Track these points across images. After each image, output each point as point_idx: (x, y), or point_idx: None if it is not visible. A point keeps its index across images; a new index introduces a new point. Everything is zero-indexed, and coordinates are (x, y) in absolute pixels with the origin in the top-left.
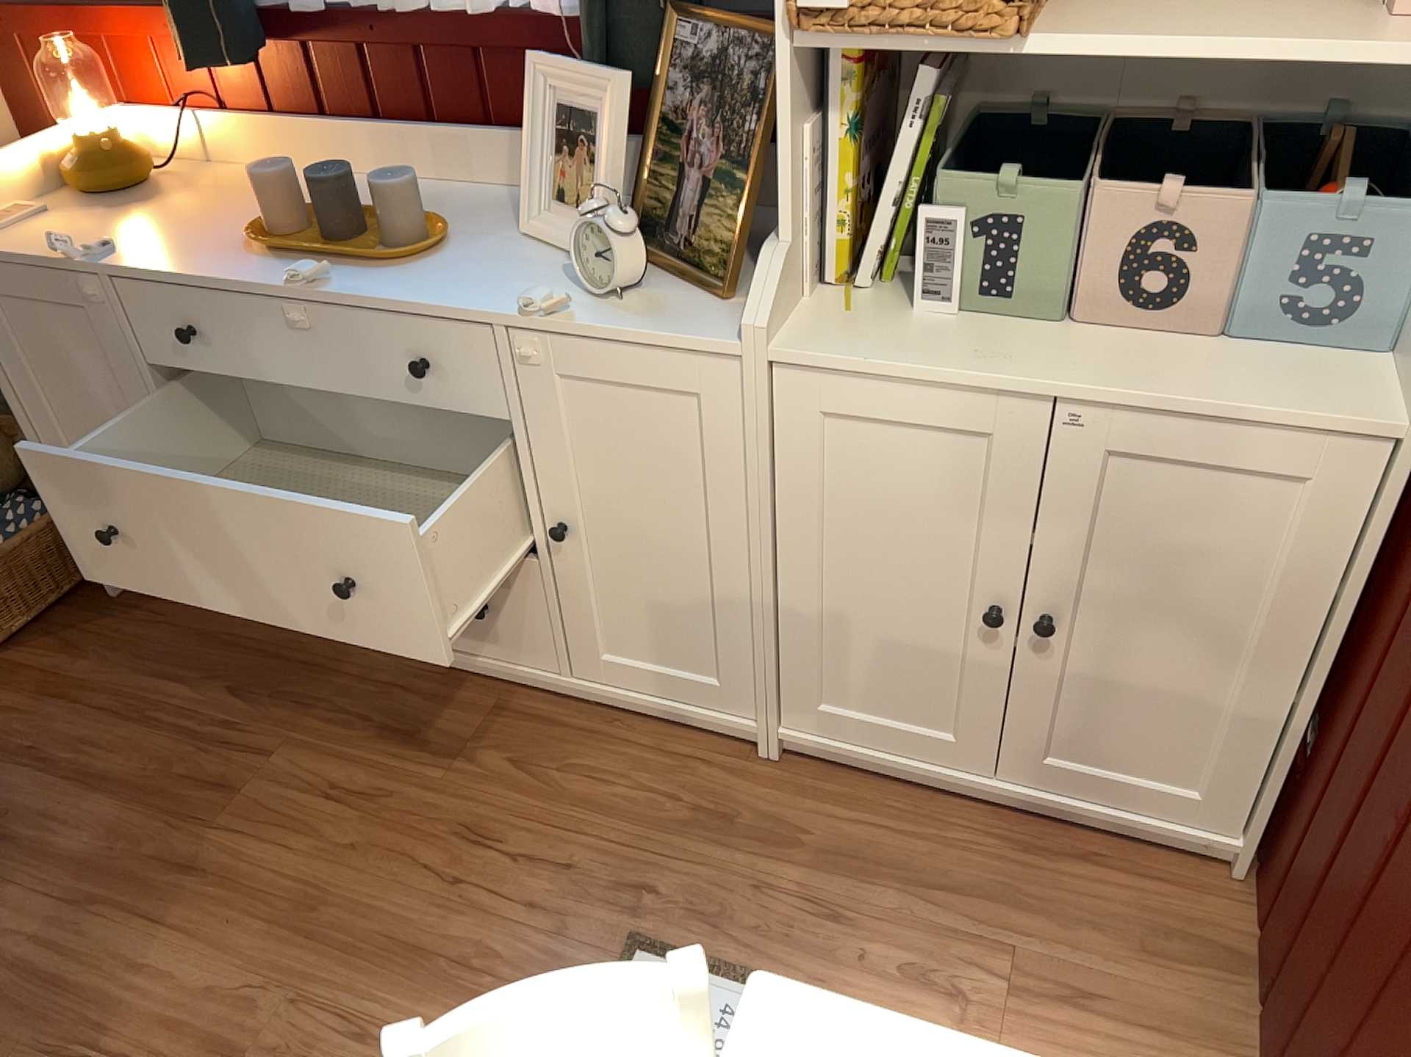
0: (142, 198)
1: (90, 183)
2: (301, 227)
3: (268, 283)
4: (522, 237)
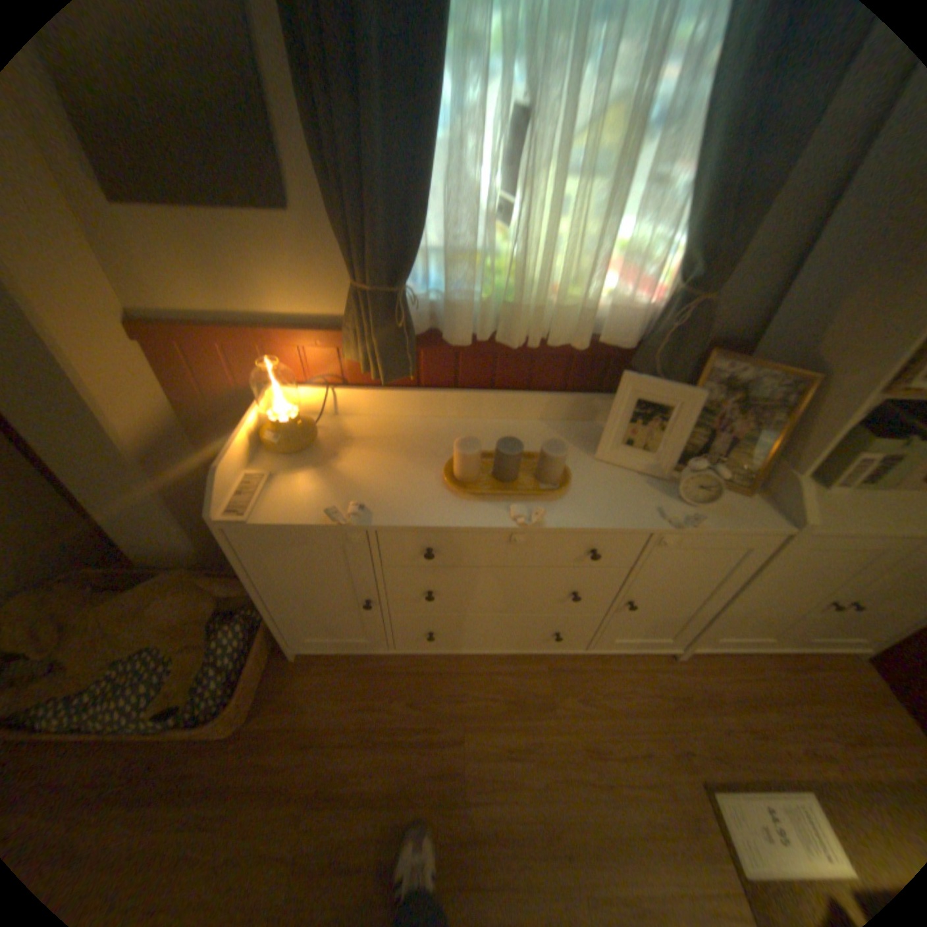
0: (325, 453)
1: (293, 451)
2: (480, 475)
3: (498, 523)
4: (596, 462)
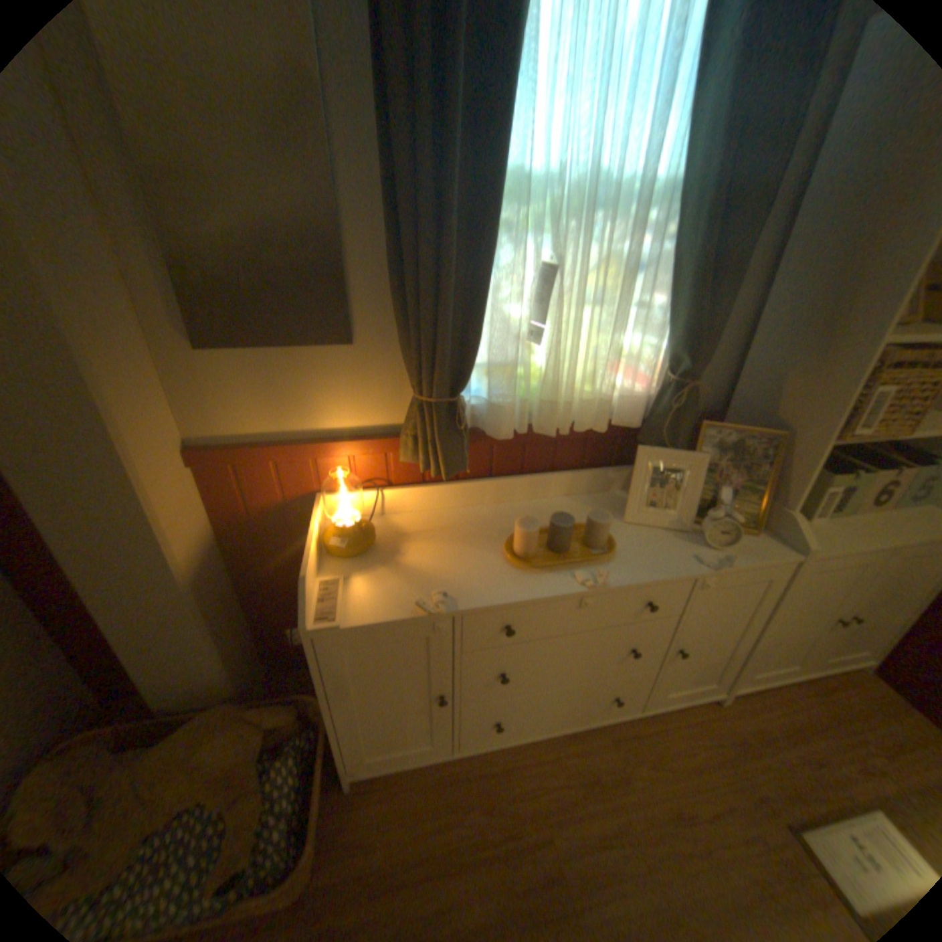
0: (386, 551)
1: (359, 552)
2: (538, 550)
3: (569, 590)
4: (627, 525)
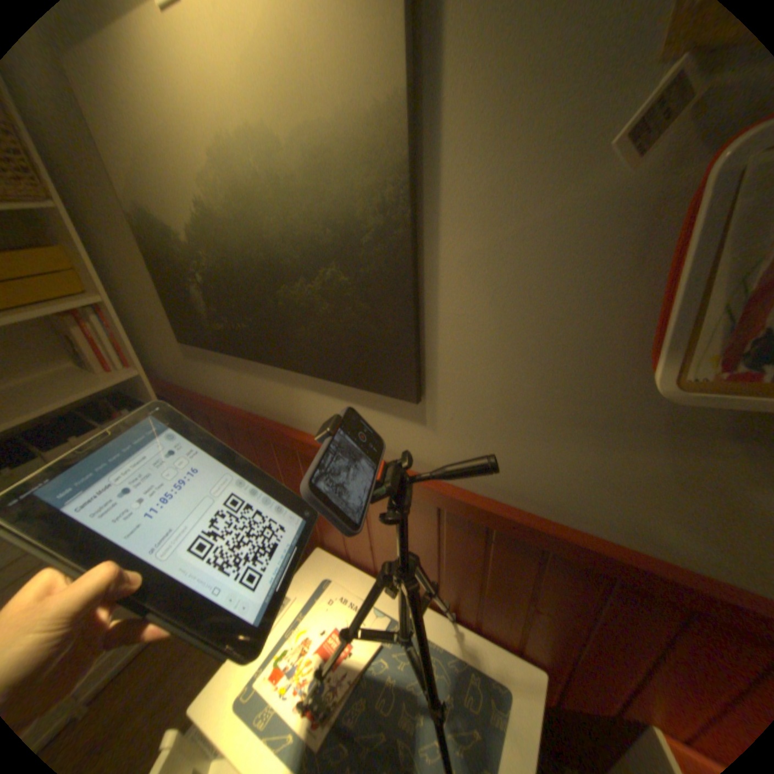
0: None
1: None
2: None
3: None
4: None
